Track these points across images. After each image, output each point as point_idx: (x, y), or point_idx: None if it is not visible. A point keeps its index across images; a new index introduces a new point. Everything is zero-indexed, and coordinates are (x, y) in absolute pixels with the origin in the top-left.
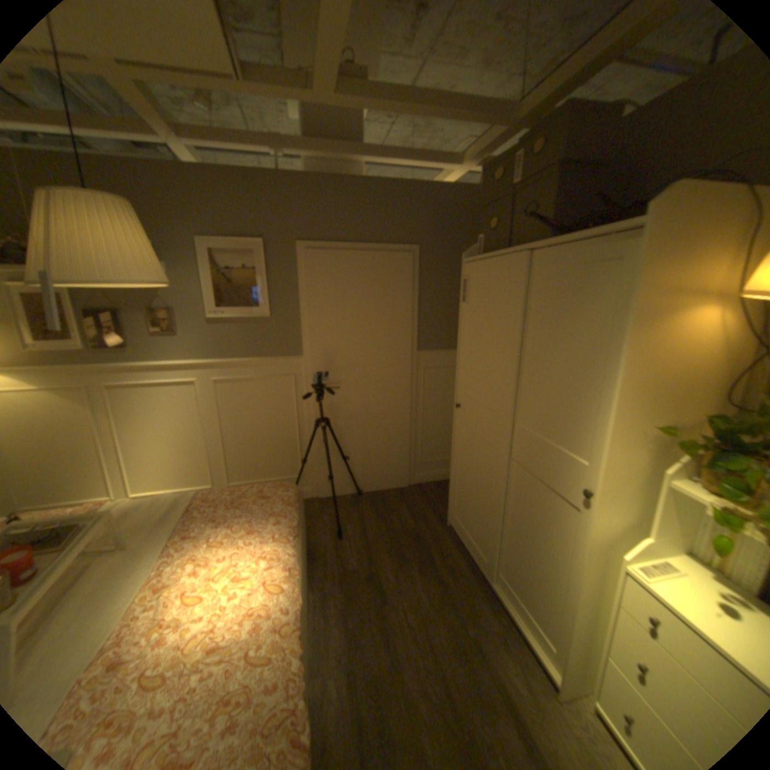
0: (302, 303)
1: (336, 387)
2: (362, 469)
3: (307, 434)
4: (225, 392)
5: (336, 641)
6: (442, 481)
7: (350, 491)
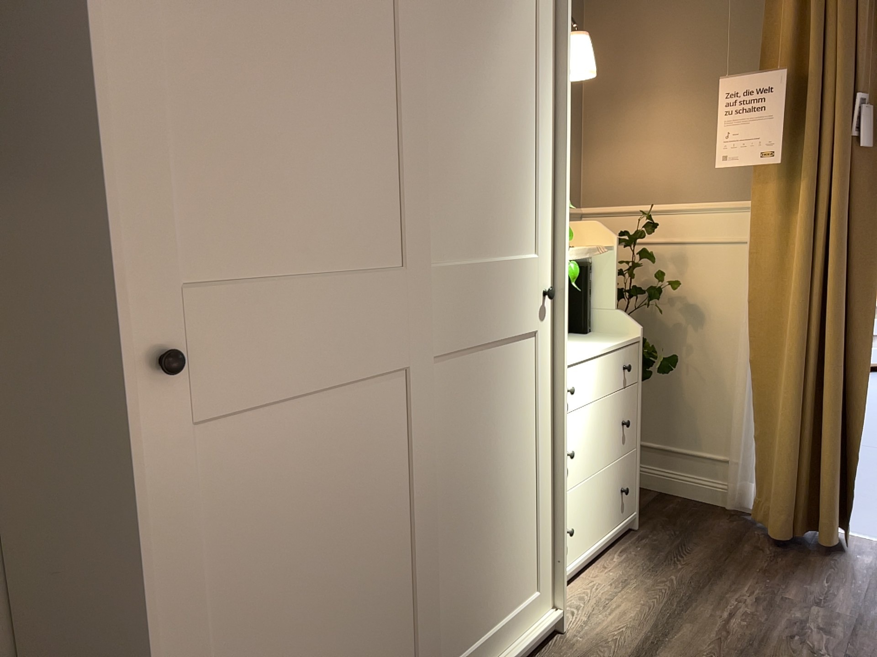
0: None
1: None
2: None
3: None
4: None
5: None
6: None
7: None
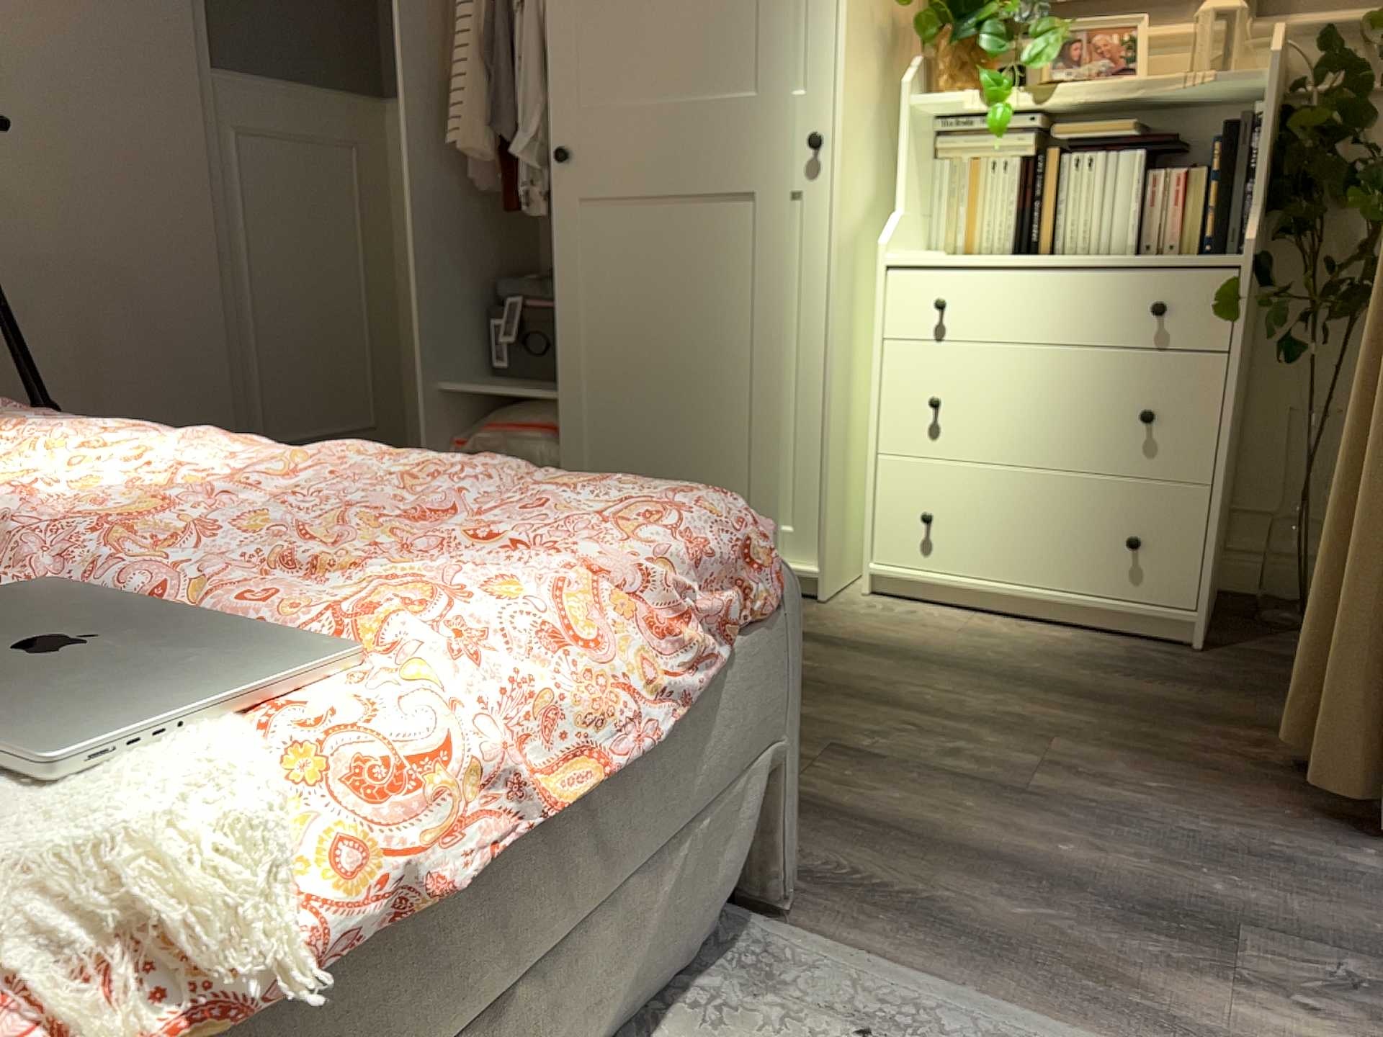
0: None
1: None
2: None
3: None
4: None
5: None
6: None
7: None
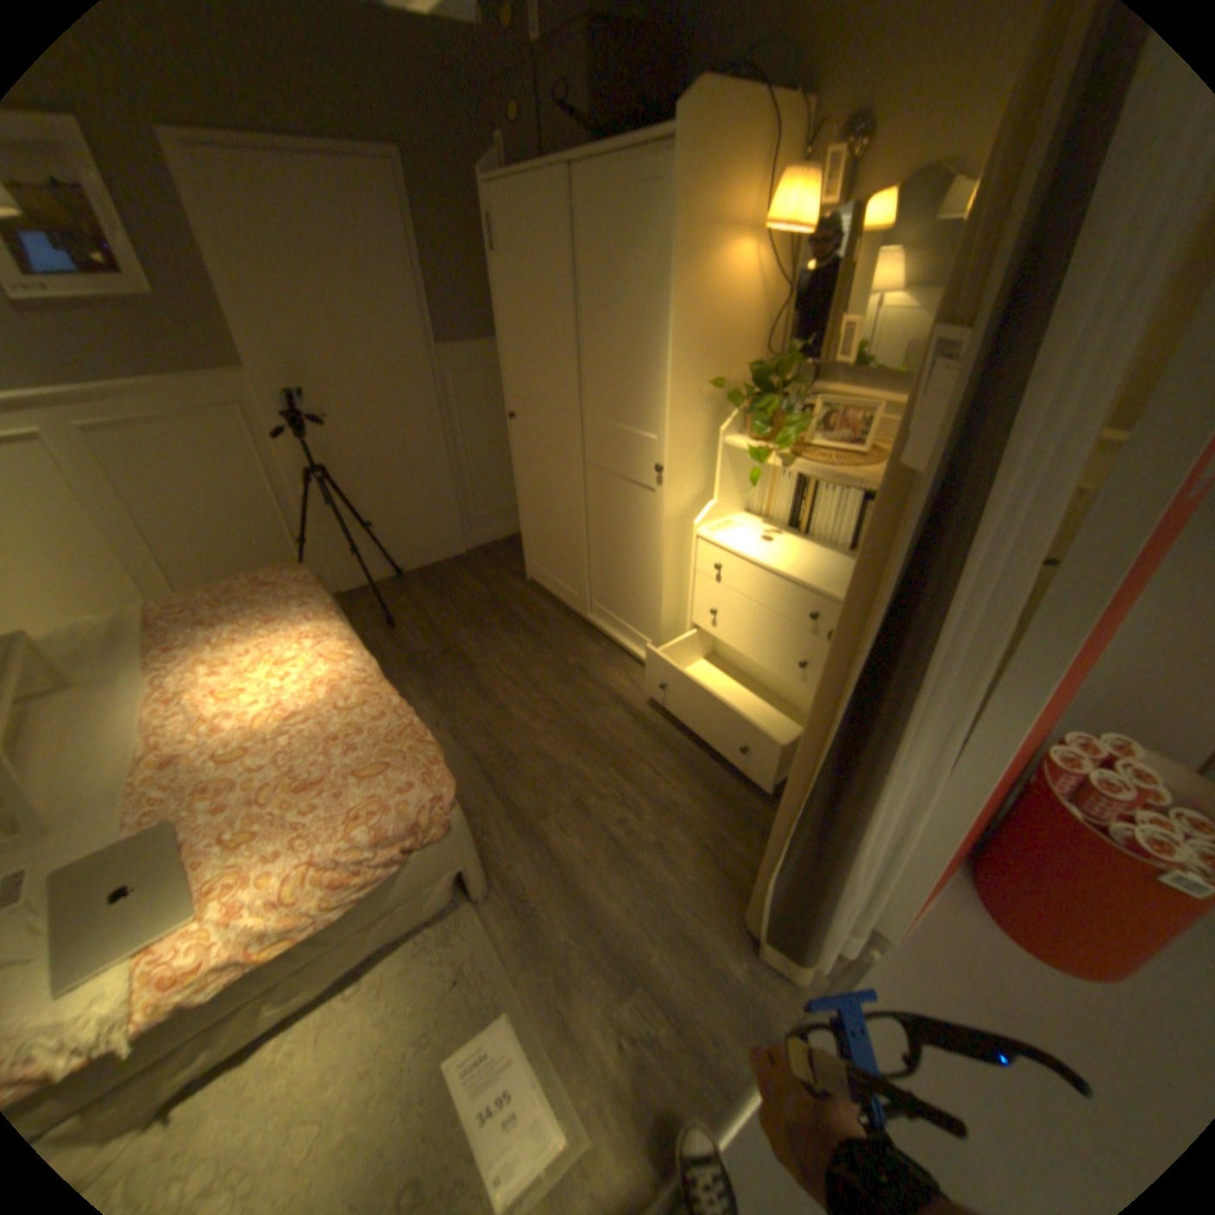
0: (210, 264)
1: (319, 417)
2: (395, 540)
3: (291, 502)
4: (114, 448)
5: (426, 712)
6: (510, 537)
7: (384, 575)
